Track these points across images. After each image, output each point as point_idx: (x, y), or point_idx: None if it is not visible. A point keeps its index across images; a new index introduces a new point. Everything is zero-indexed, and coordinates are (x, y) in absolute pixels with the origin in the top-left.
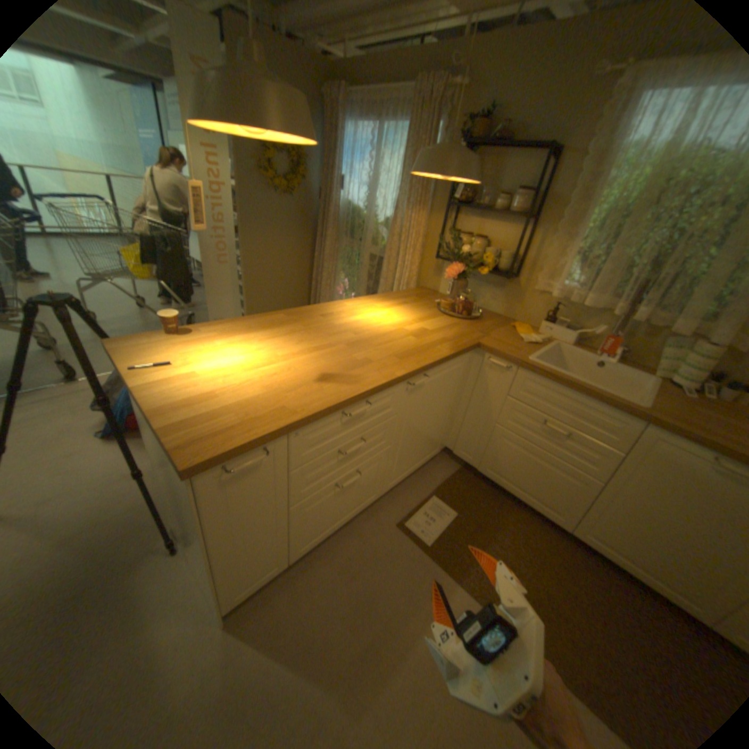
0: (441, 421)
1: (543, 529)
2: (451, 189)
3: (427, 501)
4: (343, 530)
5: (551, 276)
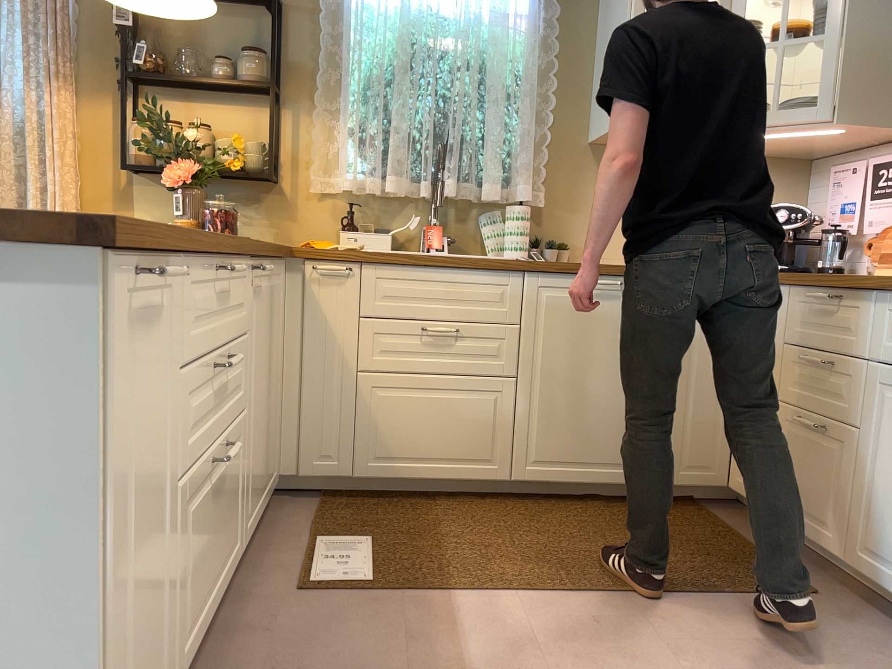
0: (274, 399)
1: (477, 504)
2: (119, 60)
3: (312, 547)
4: (205, 644)
5: (327, 171)
